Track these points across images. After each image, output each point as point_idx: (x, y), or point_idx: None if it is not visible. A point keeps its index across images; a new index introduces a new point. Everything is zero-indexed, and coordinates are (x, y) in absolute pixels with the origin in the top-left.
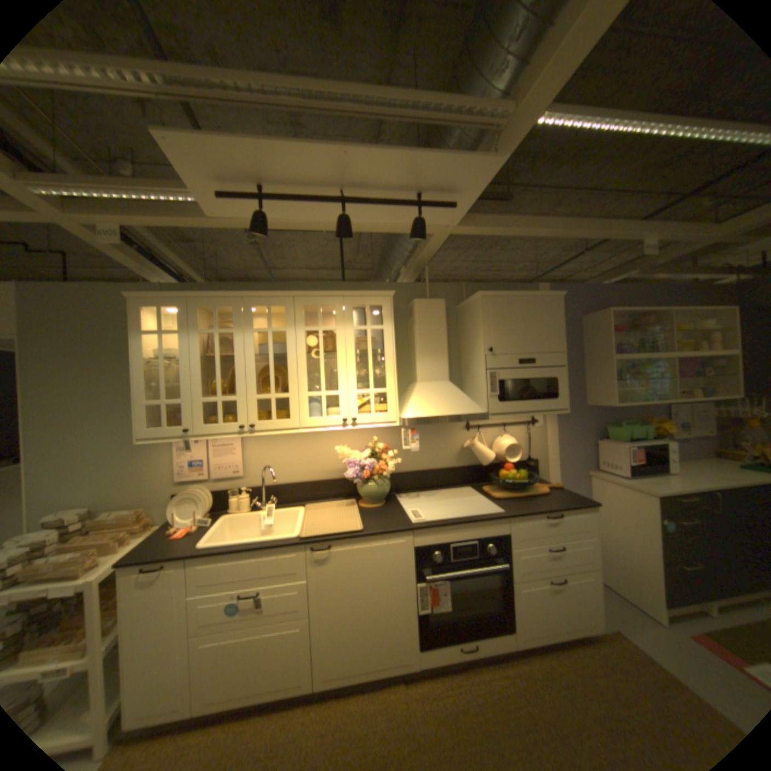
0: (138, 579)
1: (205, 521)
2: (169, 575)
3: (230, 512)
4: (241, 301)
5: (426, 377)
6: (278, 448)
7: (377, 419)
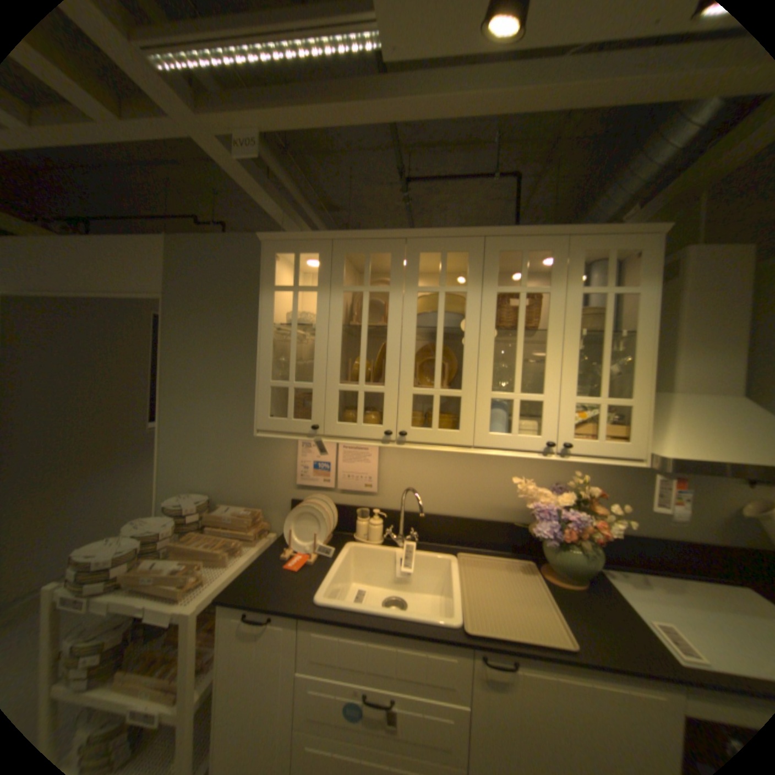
0: (240, 628)
1: (327, 548)
2: (277, 635)
3: (357, 540)
4: (405, 244)
5: (698, 386)
6: (425, 463)
7: (609, 450)
